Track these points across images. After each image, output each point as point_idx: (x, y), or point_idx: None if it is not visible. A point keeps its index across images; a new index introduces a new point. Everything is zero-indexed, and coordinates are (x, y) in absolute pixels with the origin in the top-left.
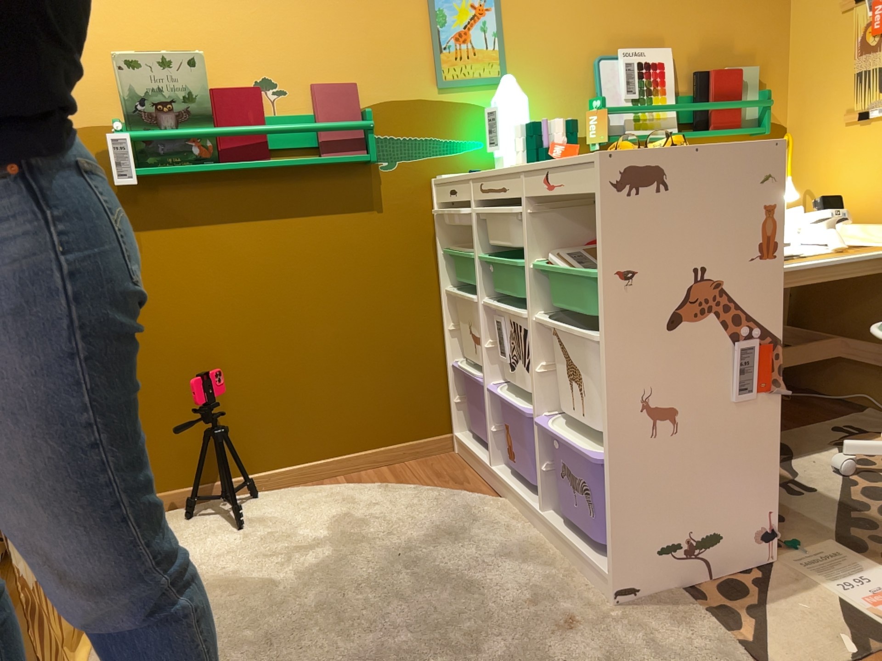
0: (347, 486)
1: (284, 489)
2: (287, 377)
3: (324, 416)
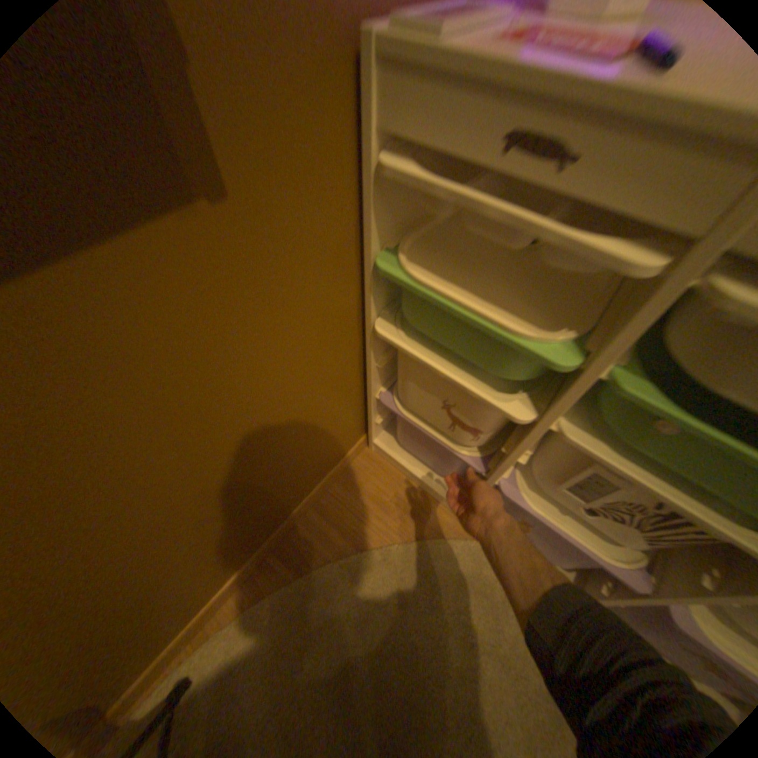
0: (300, 587)
1: (218, 635)
2: (148, 587)
3: (231, 547)
